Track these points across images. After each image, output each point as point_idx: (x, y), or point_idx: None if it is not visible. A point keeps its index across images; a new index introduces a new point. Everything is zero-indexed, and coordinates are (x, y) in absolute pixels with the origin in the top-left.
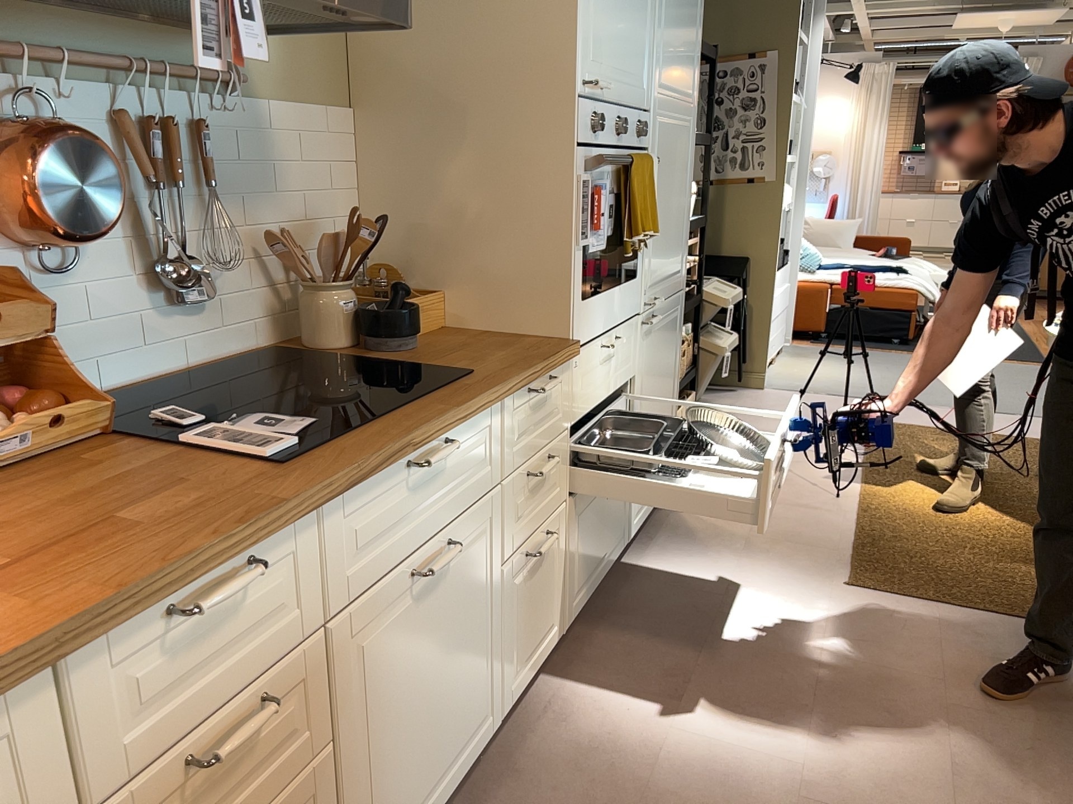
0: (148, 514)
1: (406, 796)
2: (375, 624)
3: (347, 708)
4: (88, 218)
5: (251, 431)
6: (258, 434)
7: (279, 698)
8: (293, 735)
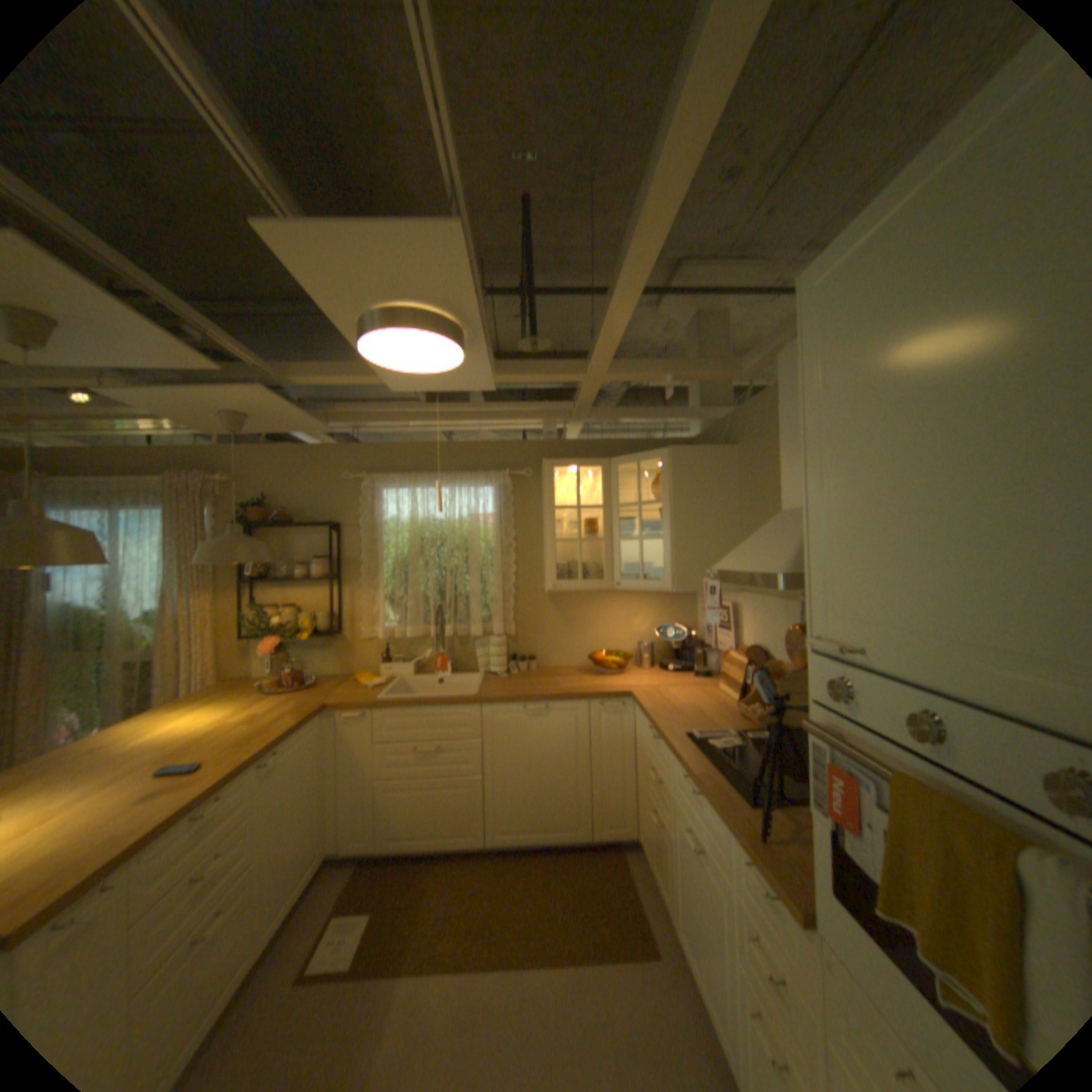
0: (679, 718)
1: (691, 942)
2: (682, 826)
3: (676, 838)
4: (798, 659)
5: (718, 736)
6: (720, 740)
7: (658, 784)
8: (667, 812)
